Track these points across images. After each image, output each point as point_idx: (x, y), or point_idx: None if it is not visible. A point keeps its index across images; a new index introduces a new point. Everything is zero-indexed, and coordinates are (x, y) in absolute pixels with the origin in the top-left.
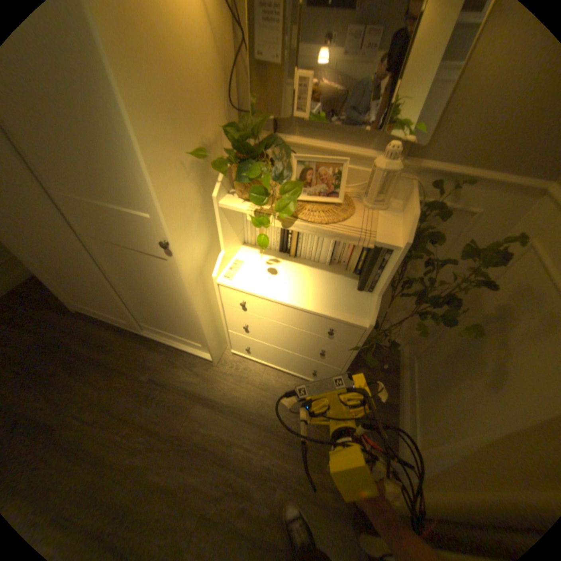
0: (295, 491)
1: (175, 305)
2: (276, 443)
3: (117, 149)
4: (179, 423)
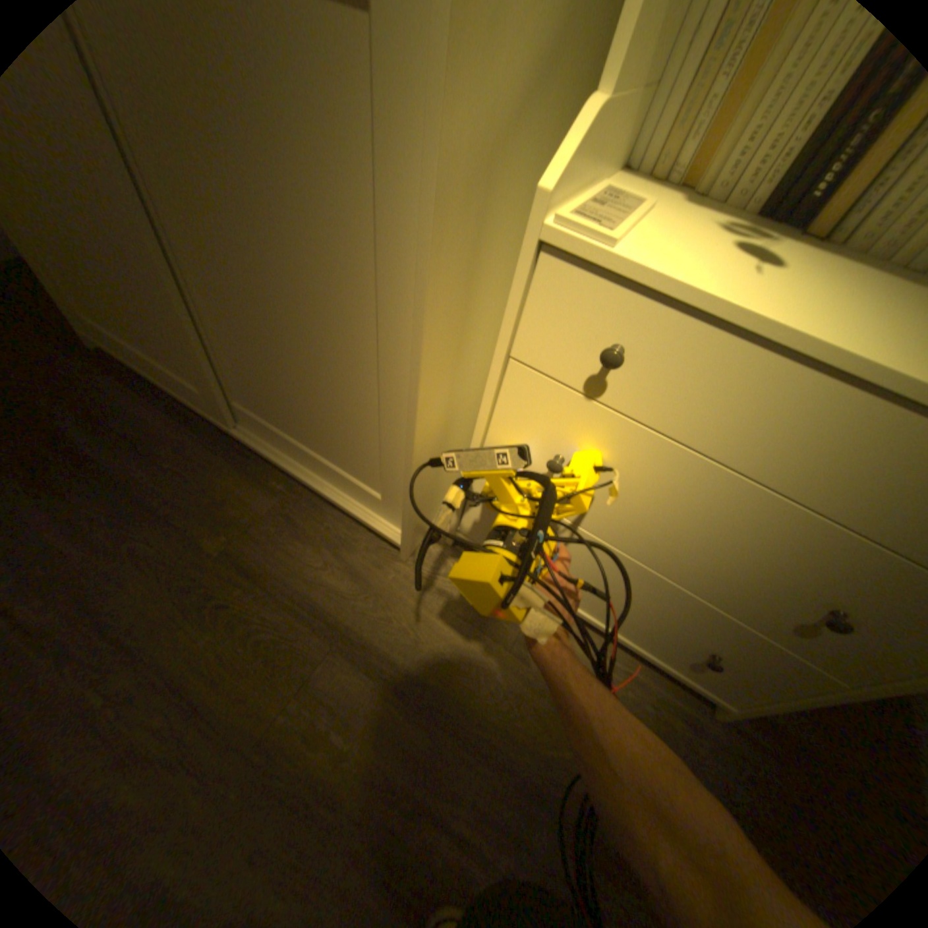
0: None
1: (341, 332)
2: (555, 847)
3: None
4: (276, 702)
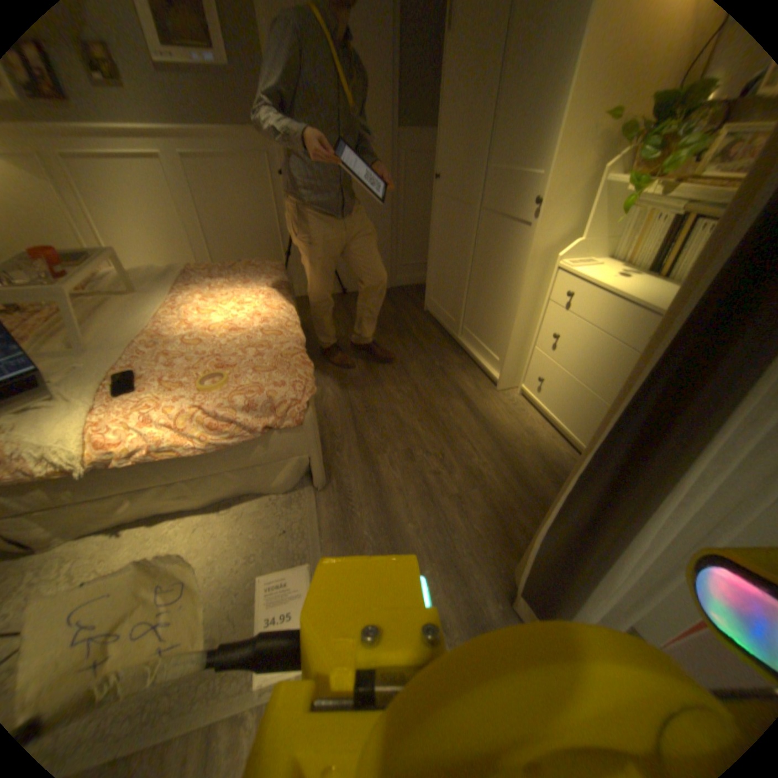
0: (493, 505)
1: (507, 292)
2: (506, 468)
3: (555, 108)
4: (439, 399)
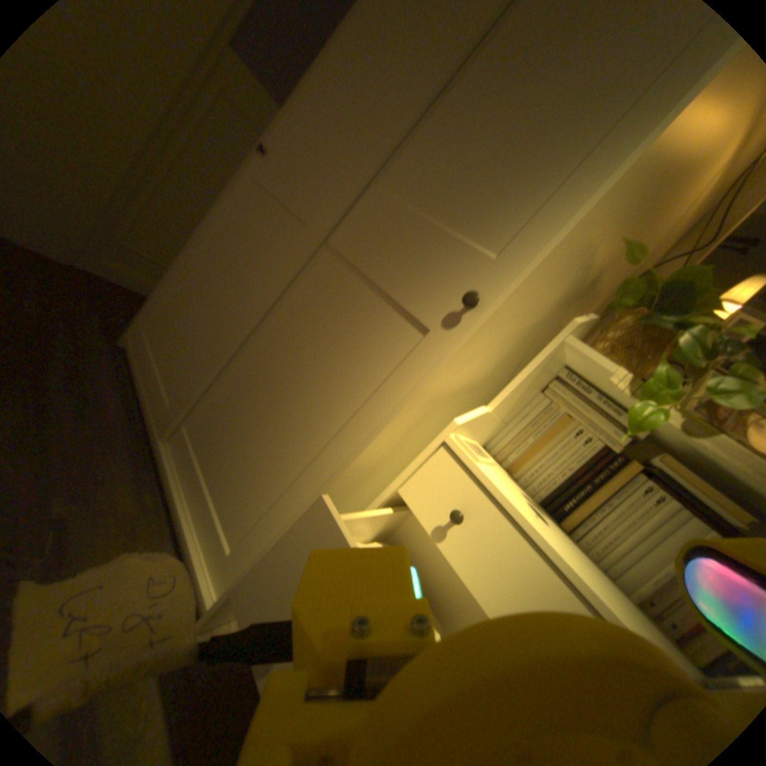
0: None
1: (309, 423)
2: None
3: (559, 165)
4: None
